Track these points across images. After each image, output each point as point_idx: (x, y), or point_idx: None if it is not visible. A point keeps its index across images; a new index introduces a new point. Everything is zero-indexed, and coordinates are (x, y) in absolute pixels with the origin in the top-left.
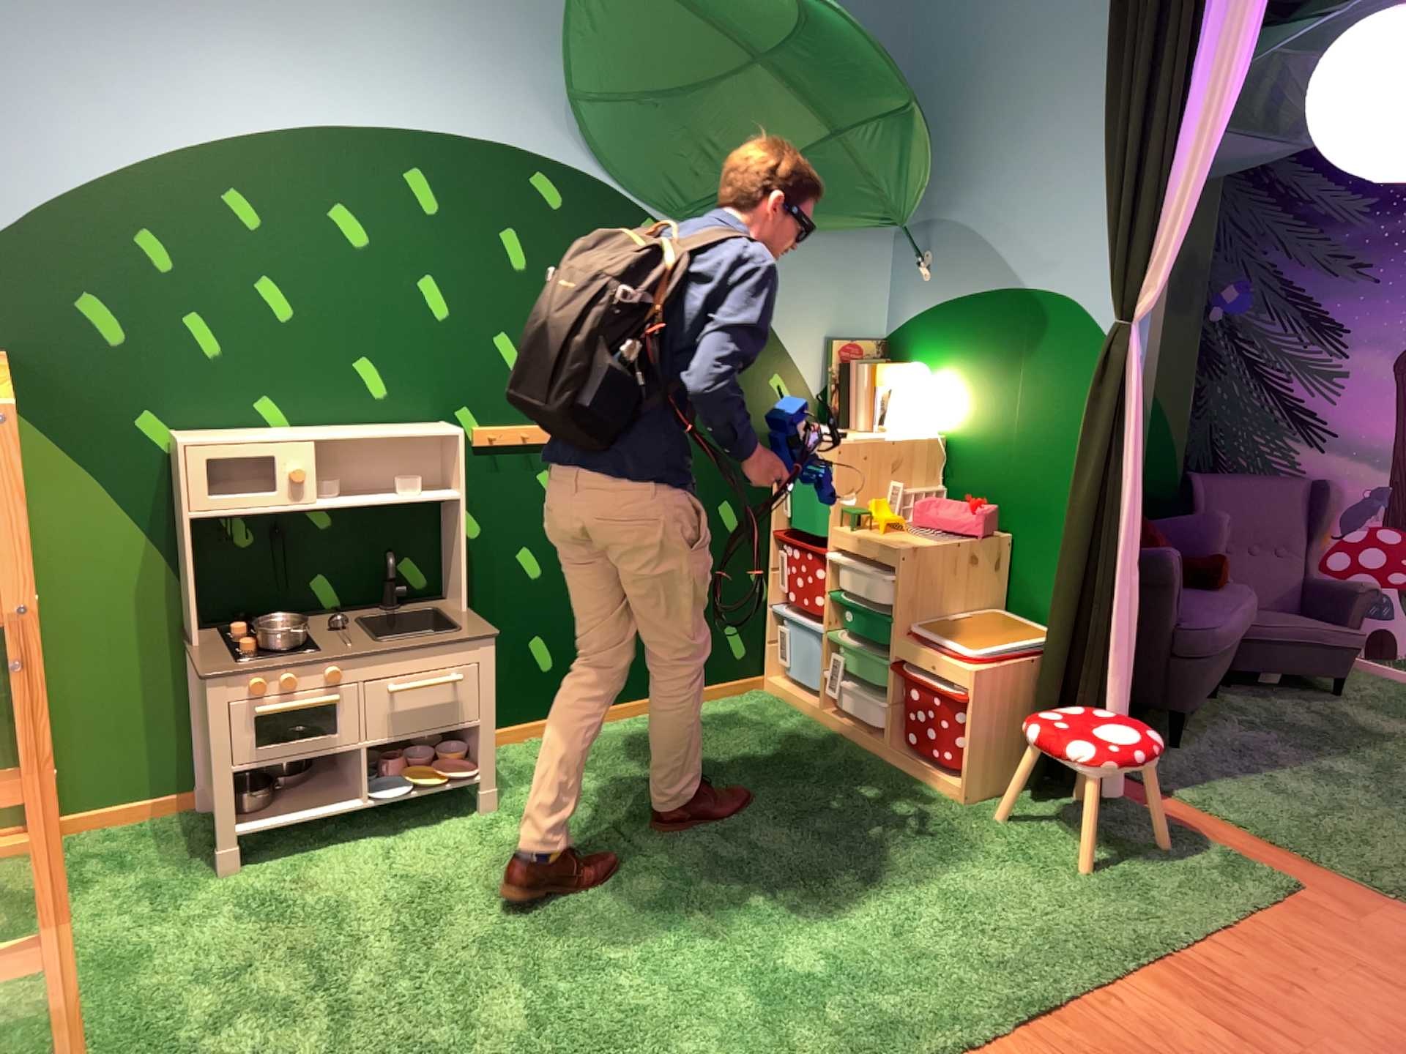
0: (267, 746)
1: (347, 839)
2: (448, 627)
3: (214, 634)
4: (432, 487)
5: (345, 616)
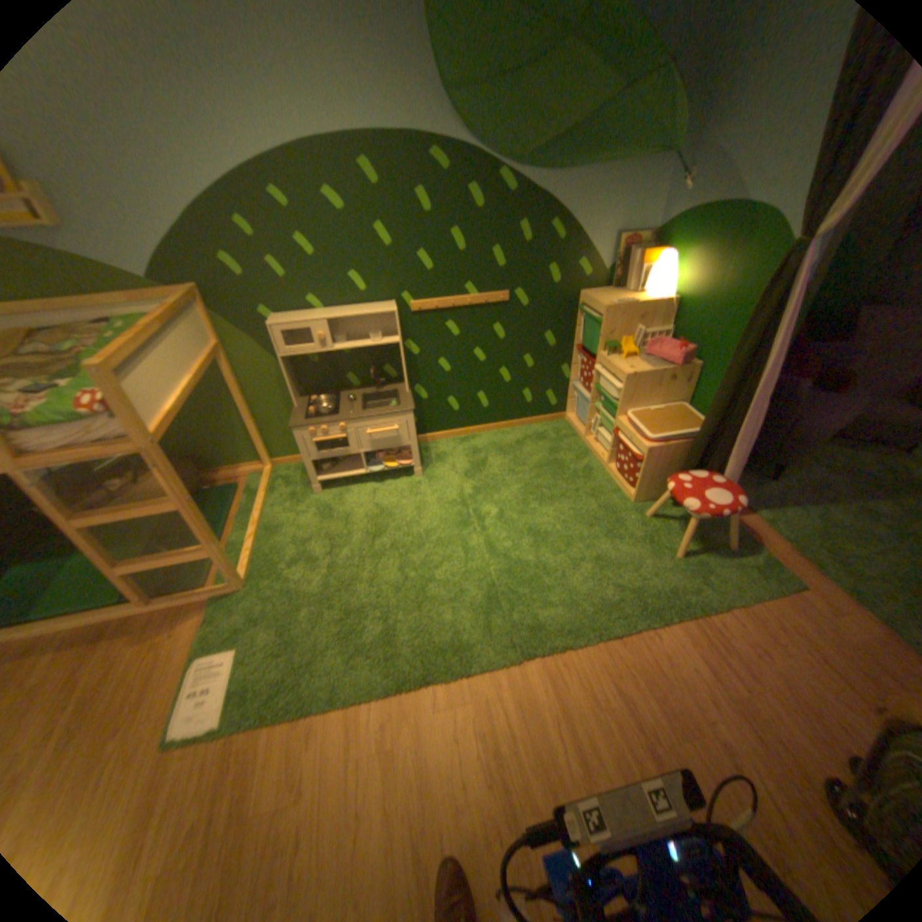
0: (322, 452)
1: (359, 486)
2: (398, 401)
3: (302, 402)
4: (389, 334)
5: (356, 394)
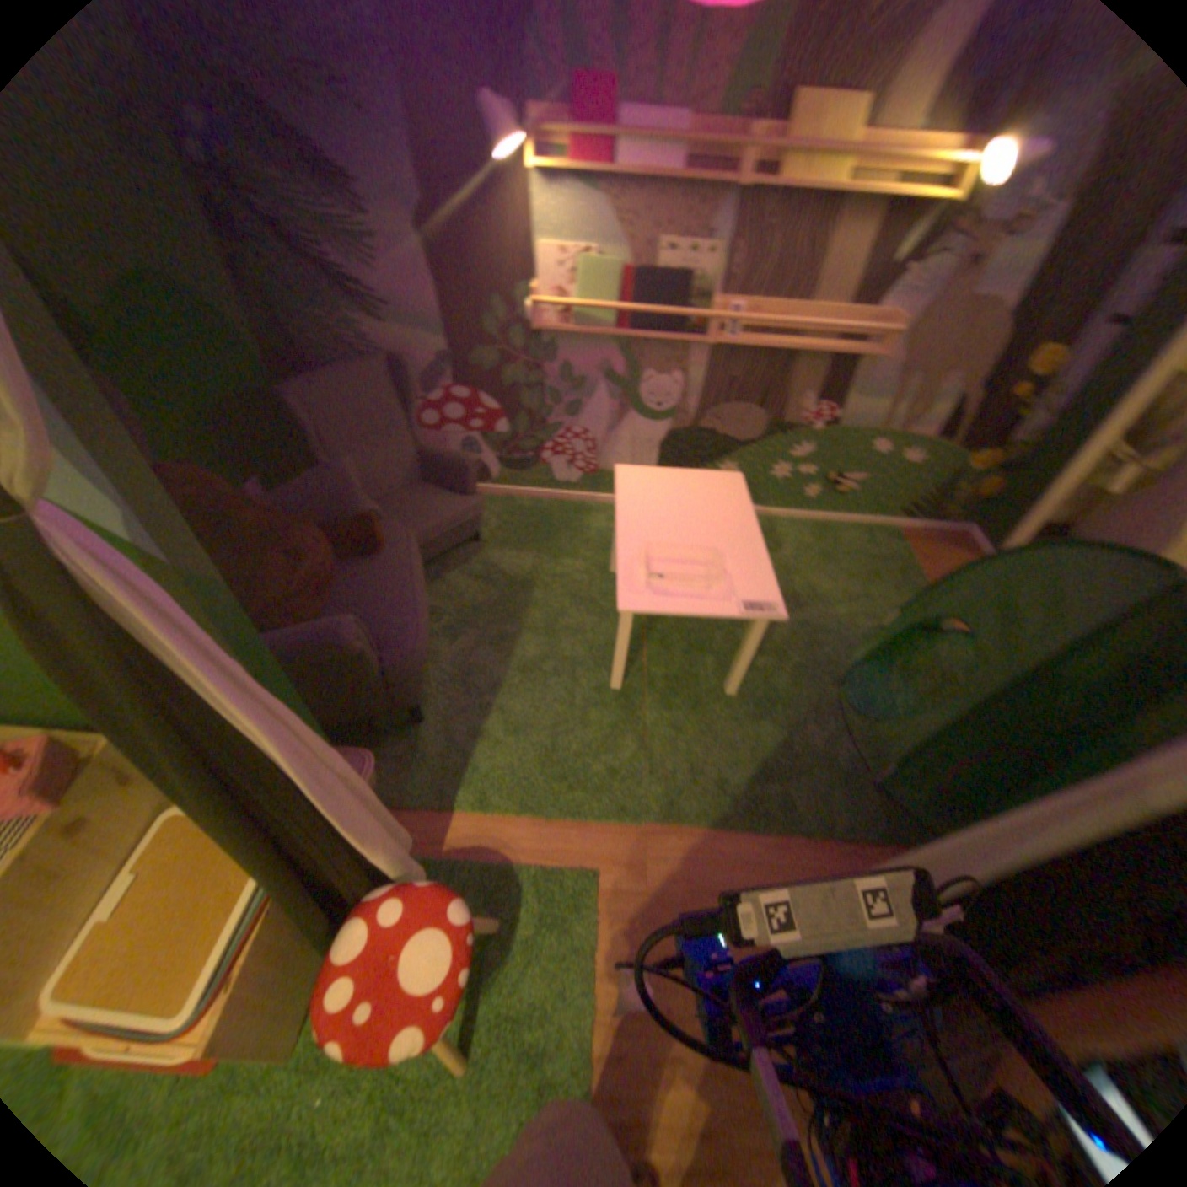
0: None
1: None
2: None
3: None
4: None
5: None
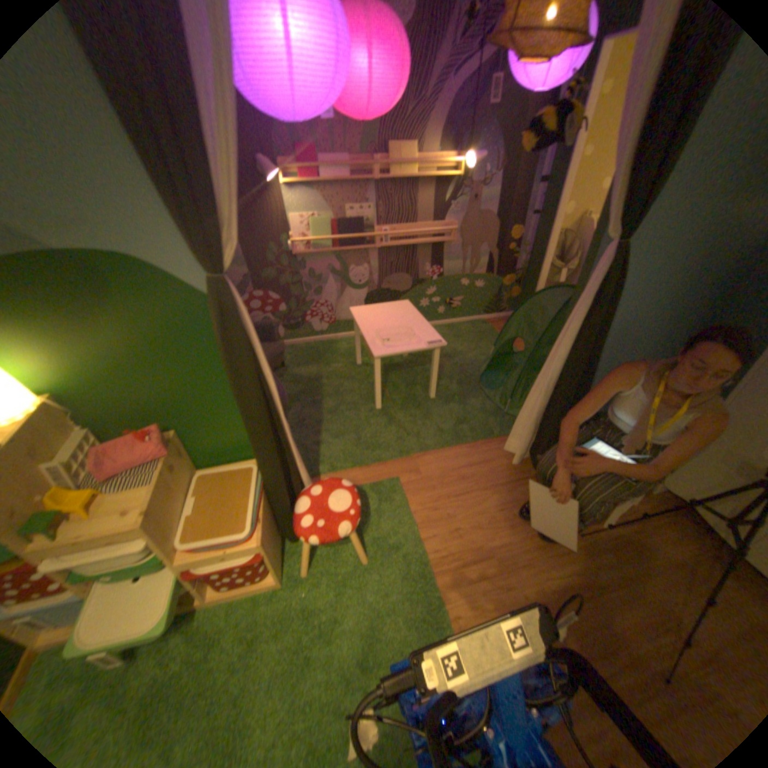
0: None
1: None
2: None
3: None
4: None
5: None
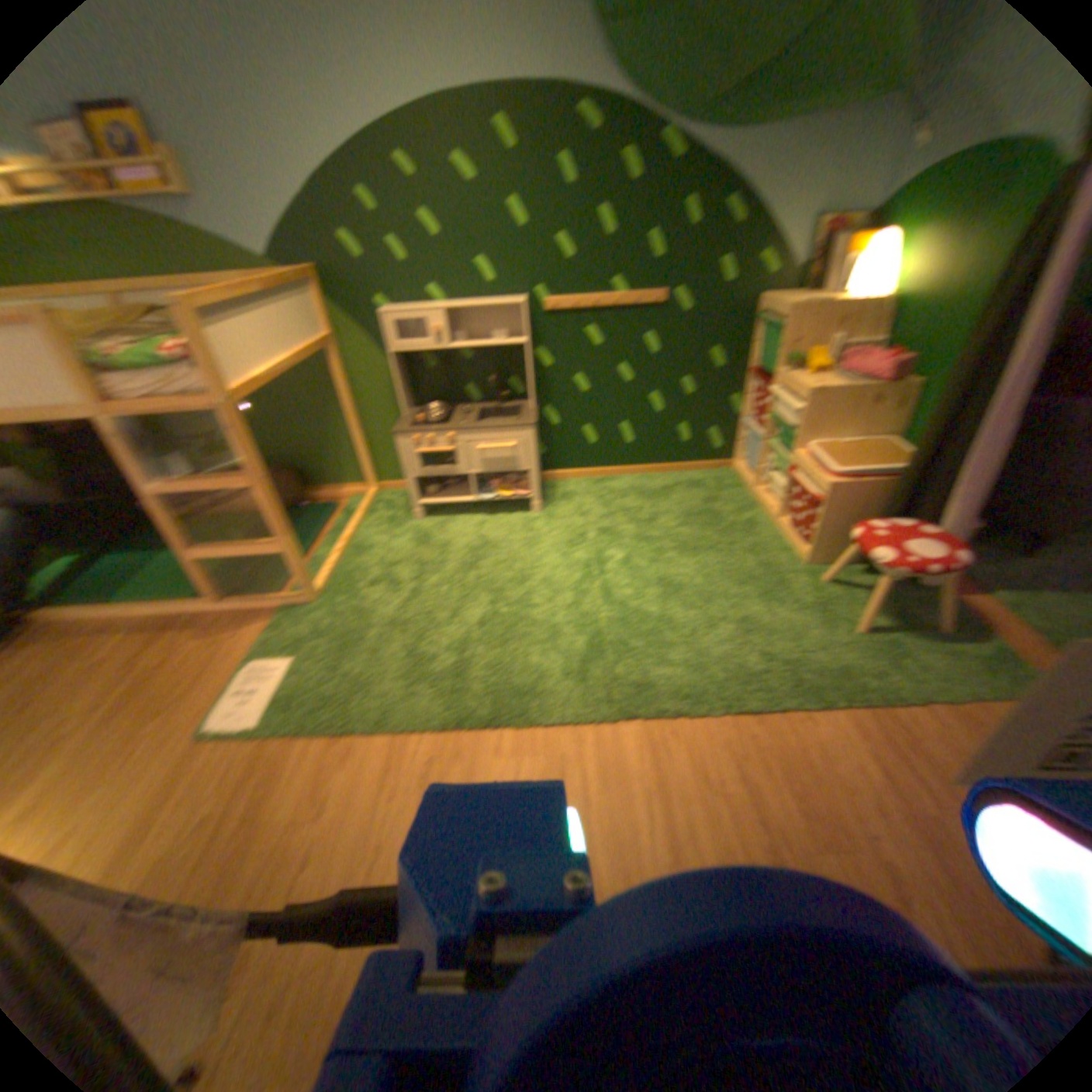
0: (424, 468)
1: (463, 515)
2: (516, 416)
3: (408, 411)
4: (513, 334)
5: (470, 406)
